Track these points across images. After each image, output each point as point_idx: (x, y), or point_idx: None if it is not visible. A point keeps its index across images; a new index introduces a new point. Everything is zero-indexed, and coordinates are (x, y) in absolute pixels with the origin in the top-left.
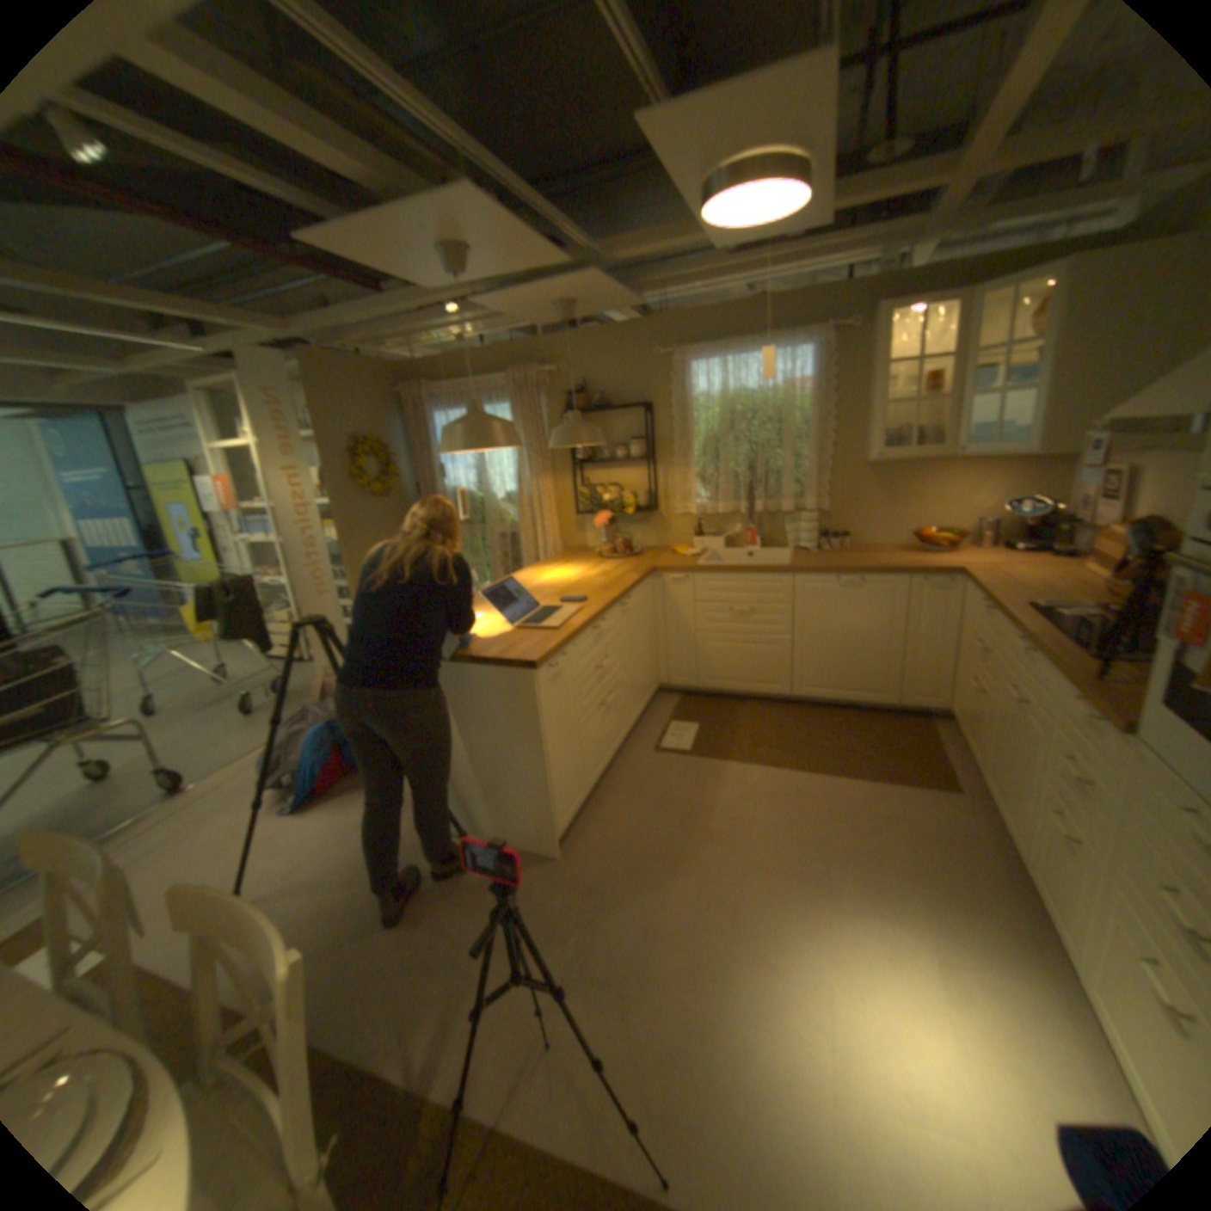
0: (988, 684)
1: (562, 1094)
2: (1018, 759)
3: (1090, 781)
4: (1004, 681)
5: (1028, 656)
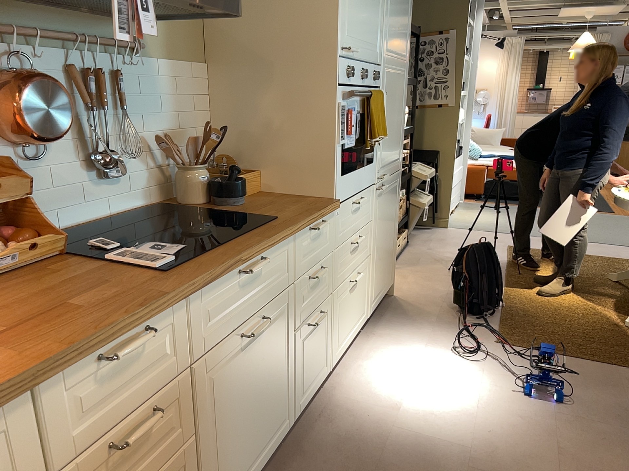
0: (172, 443)
1: (627, 380)
2: (262, 383)
3: (321, 266)
4: (212, 372)
5: (249, 280)
